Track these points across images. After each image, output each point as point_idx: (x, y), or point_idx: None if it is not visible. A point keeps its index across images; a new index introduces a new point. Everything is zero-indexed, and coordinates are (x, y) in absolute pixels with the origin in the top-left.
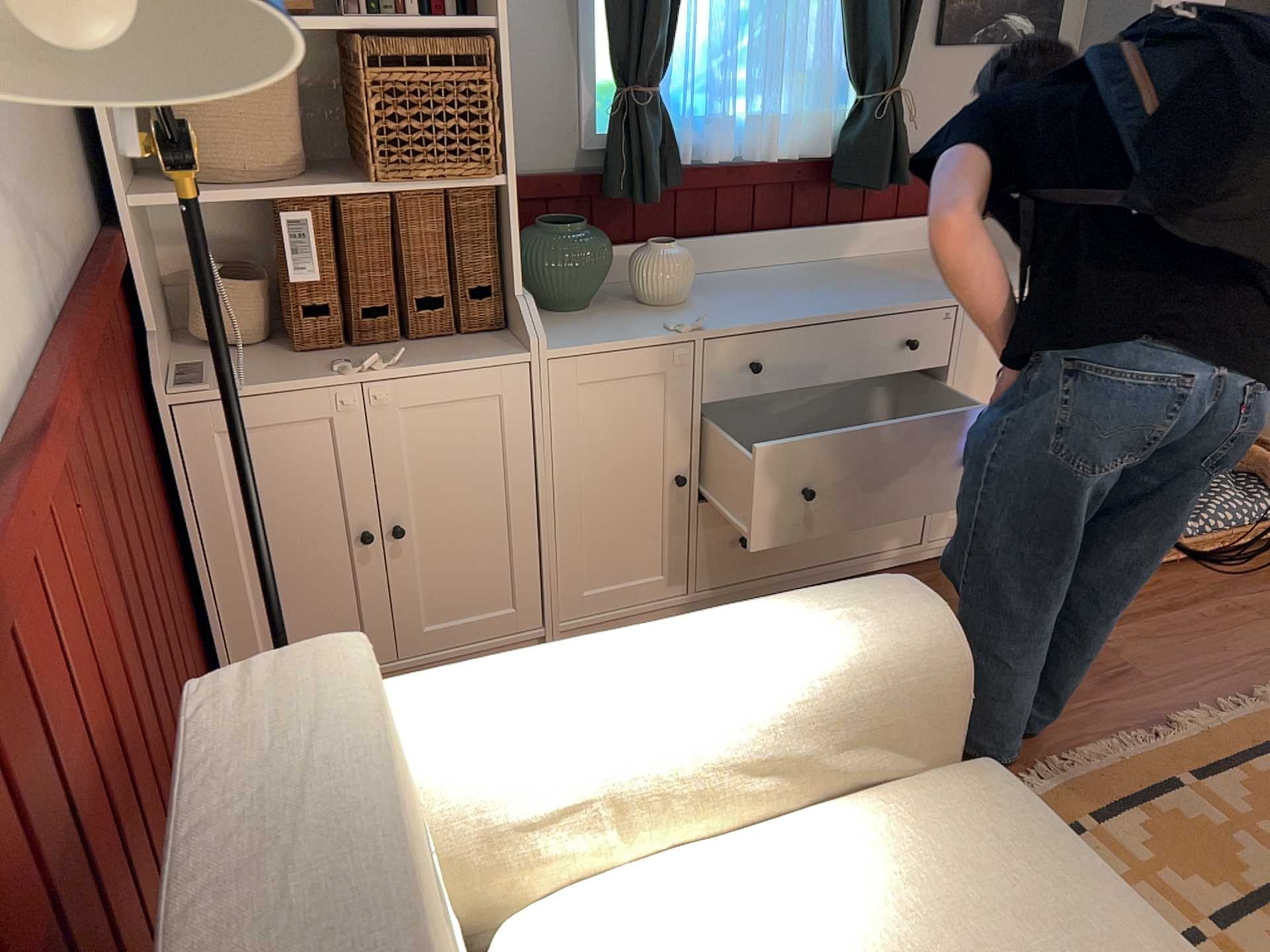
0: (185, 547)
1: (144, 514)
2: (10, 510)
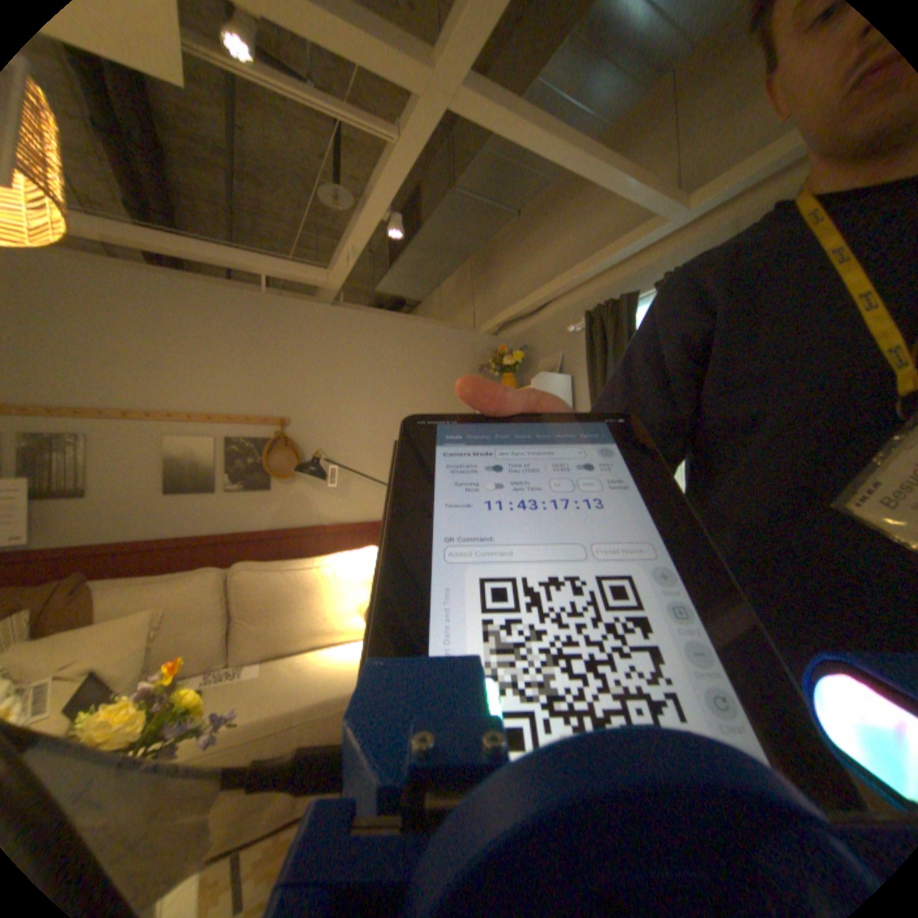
0: None
1: None
2: (349, 527)
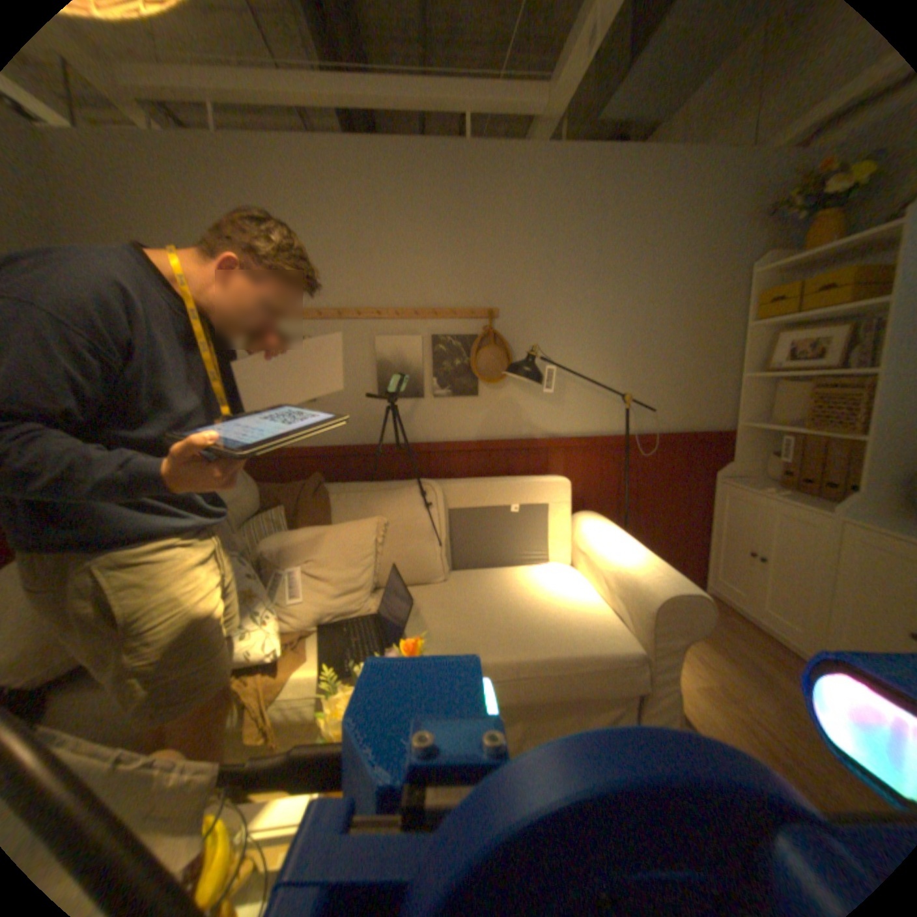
0: (712, 525)
1: (674, 495)
2: (562, 442)
